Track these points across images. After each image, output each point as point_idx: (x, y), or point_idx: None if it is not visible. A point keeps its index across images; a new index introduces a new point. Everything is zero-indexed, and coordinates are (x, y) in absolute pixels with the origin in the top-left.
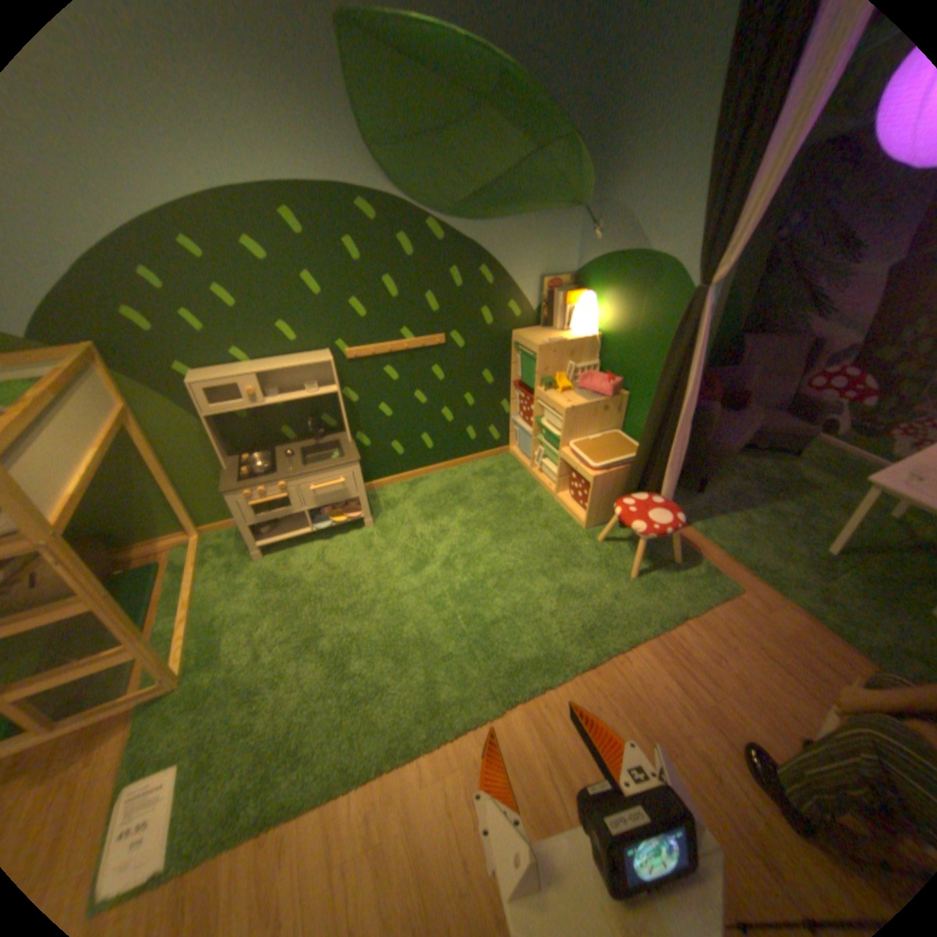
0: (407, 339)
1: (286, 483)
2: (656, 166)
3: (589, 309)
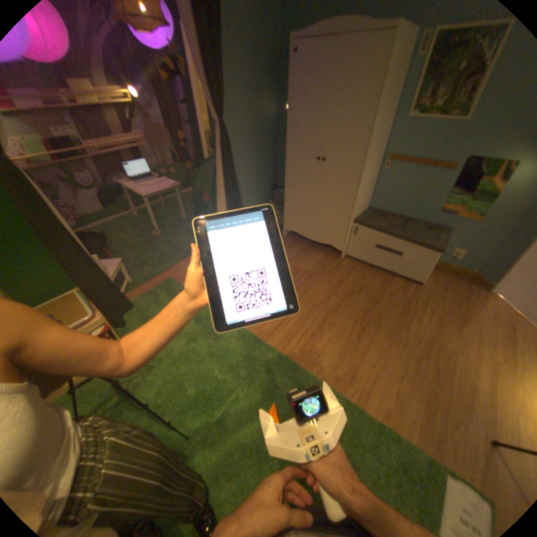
0: None
1: None
2: None
3: None
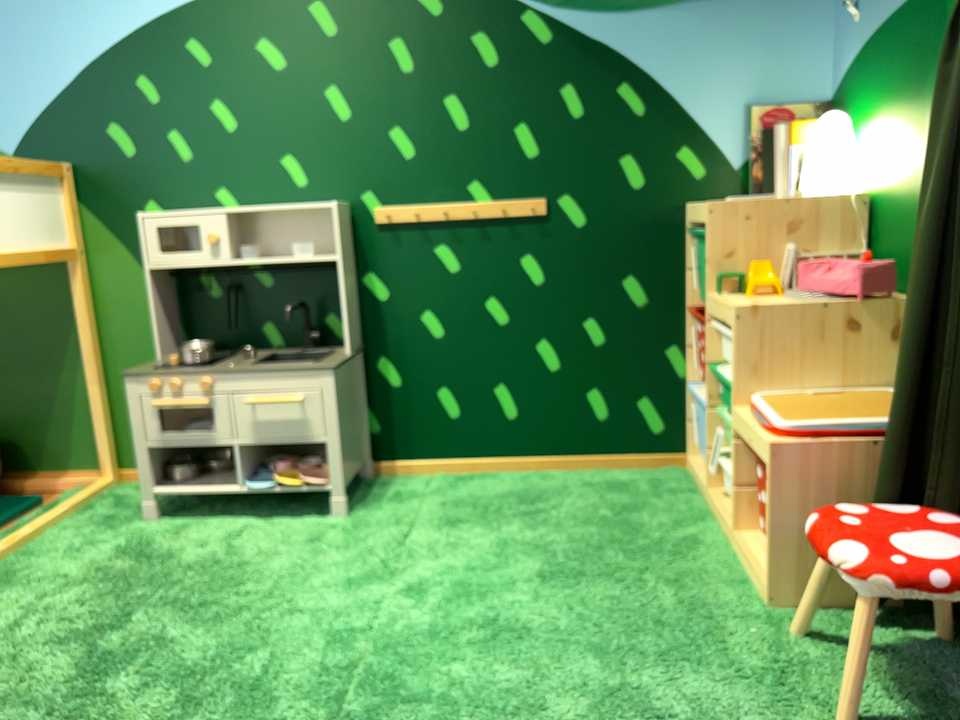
0: (480, 198)
1: (214, 381)
2: None
3: (835, 139)
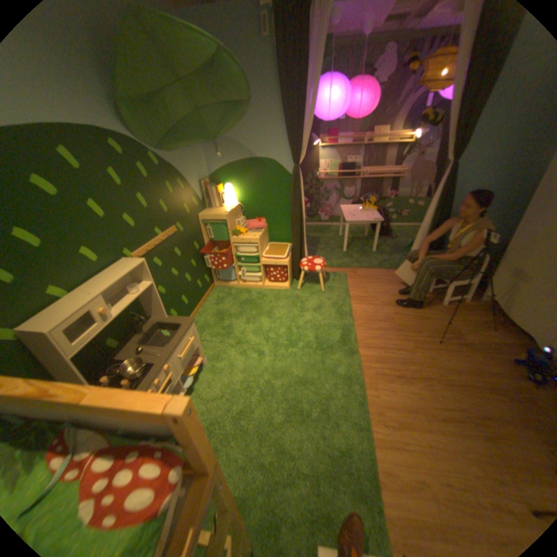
0: (159, 234)
1: (167, 362)
2: (245, 120)
3: (231, 191)
